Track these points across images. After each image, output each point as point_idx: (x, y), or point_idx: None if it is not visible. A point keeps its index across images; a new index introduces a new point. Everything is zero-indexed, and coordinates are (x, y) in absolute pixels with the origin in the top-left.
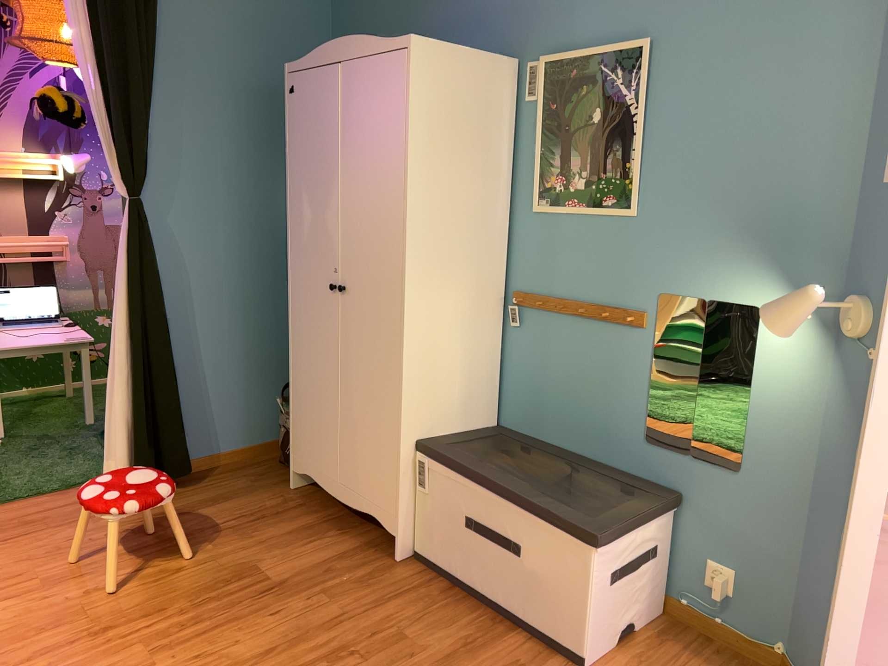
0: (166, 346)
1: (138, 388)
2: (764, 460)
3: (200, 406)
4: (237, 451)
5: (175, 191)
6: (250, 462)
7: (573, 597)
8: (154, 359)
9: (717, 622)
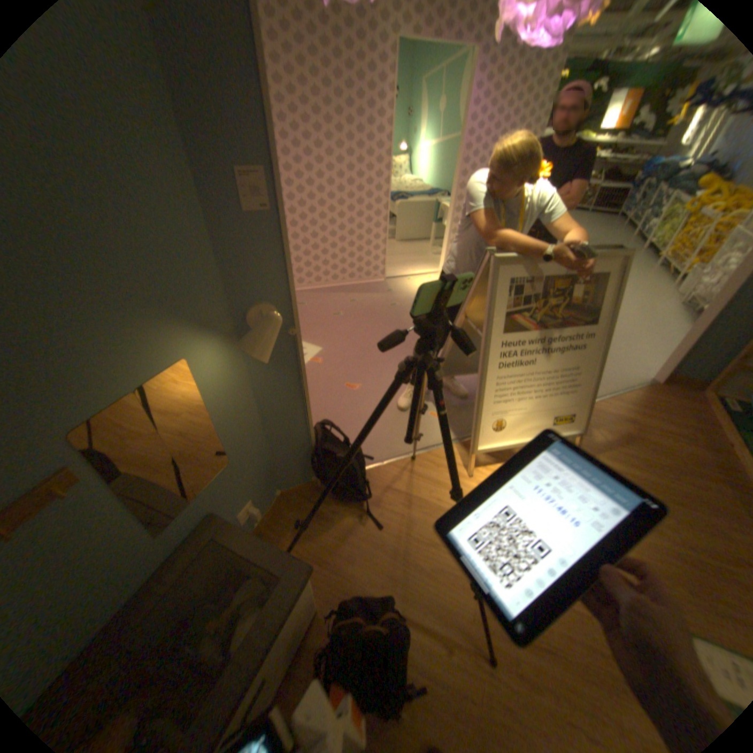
0: None
1: None
2: (237, 440)
3: None
4: None
5: None
6: None
7: (303, 614)
8: None
9: (255, 526)
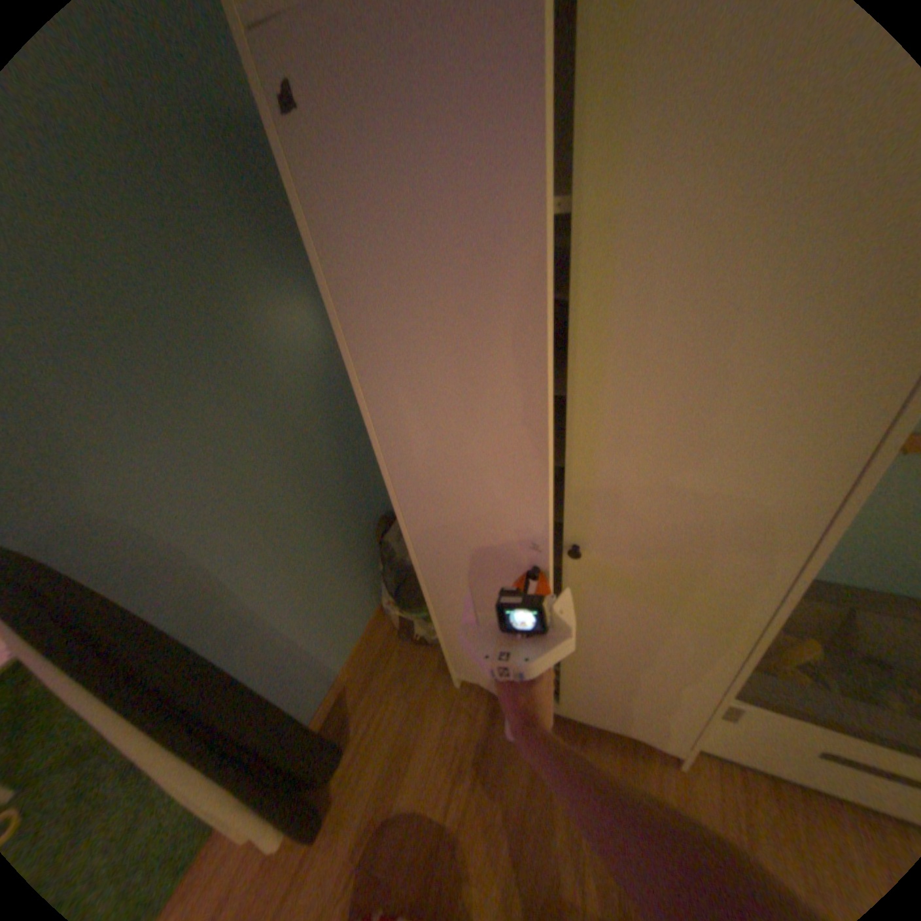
0: (241, 697)
1: (245, 790)
2: None
3: (300, 666)
4: (354, 656)
5: (66, 449)
6: (375, 658)
7: None
8: (238, 731)
9: None
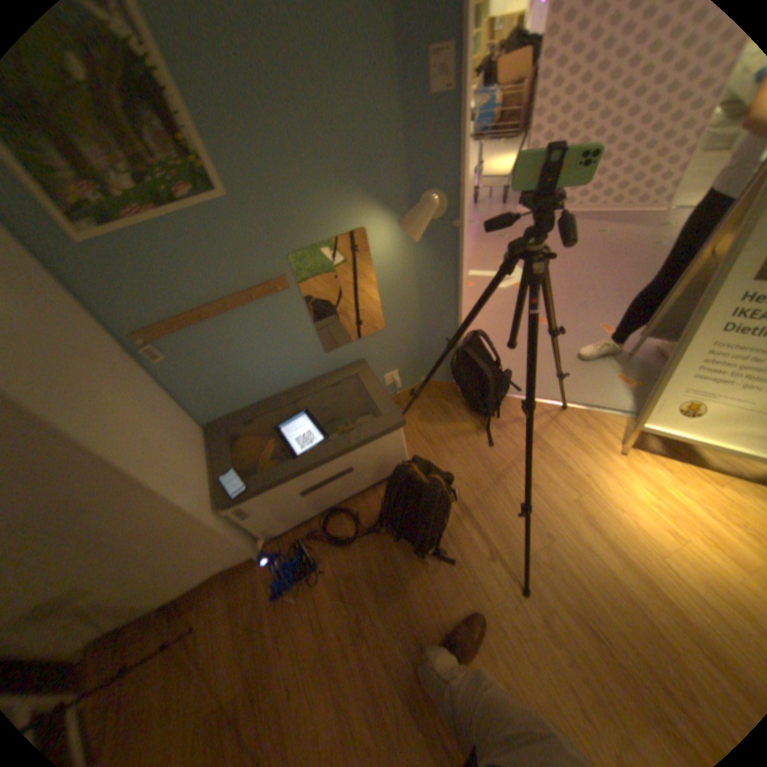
0: None
1: None
2: (395, 313)
3: None
4: None
5: None
6: None
7: (393, 454)
8: None
9: (397, 394)
